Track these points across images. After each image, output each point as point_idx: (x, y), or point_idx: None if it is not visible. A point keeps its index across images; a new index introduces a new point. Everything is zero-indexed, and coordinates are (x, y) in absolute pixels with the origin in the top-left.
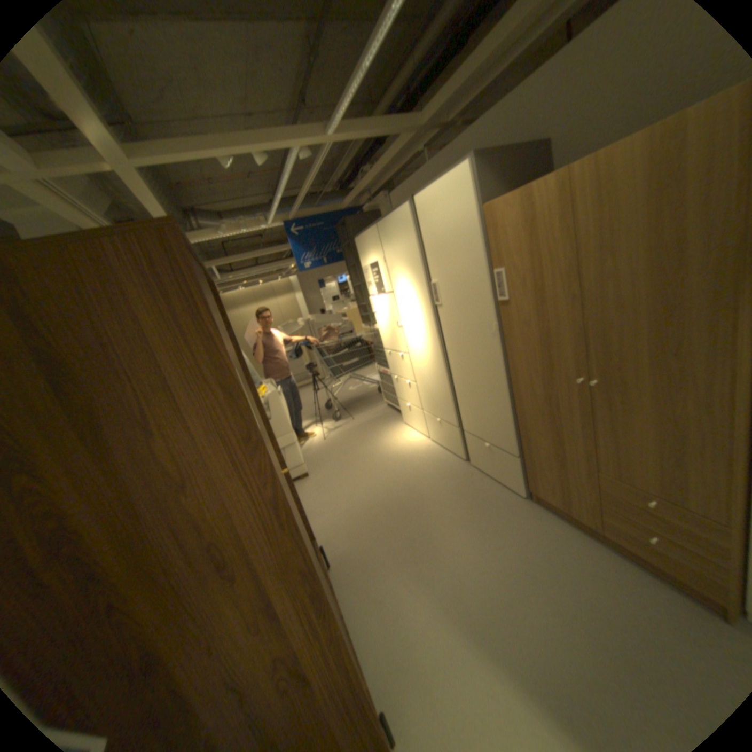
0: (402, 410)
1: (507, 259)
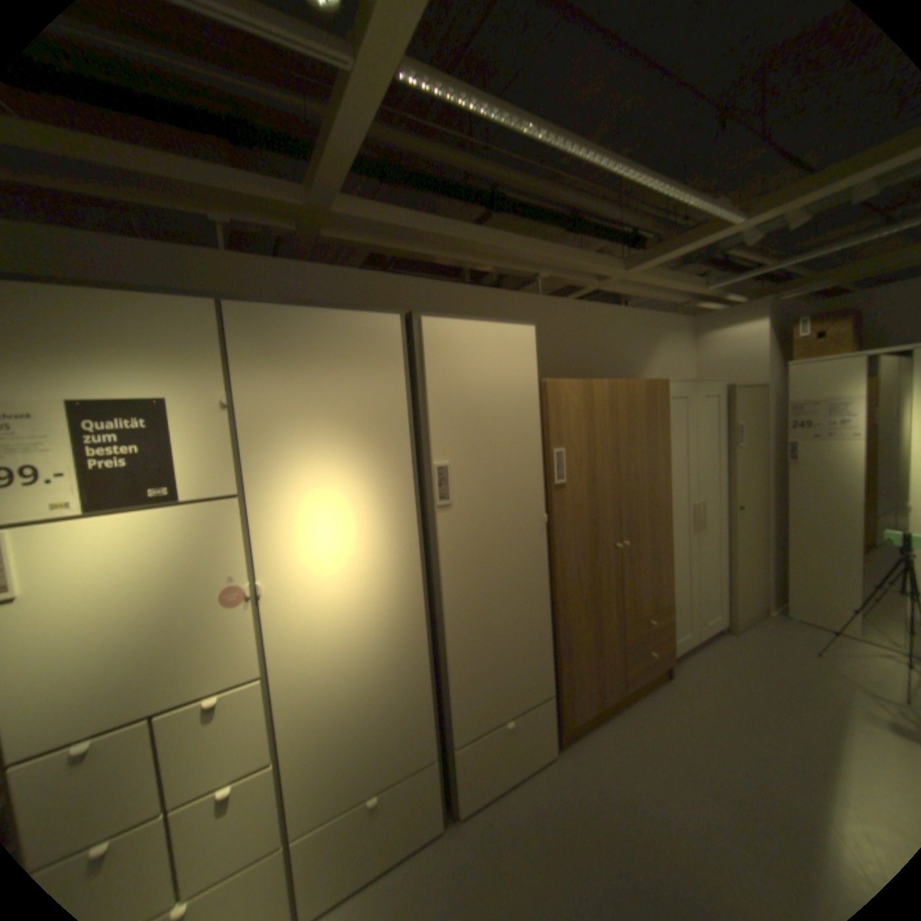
0: None
1: (567, 439)
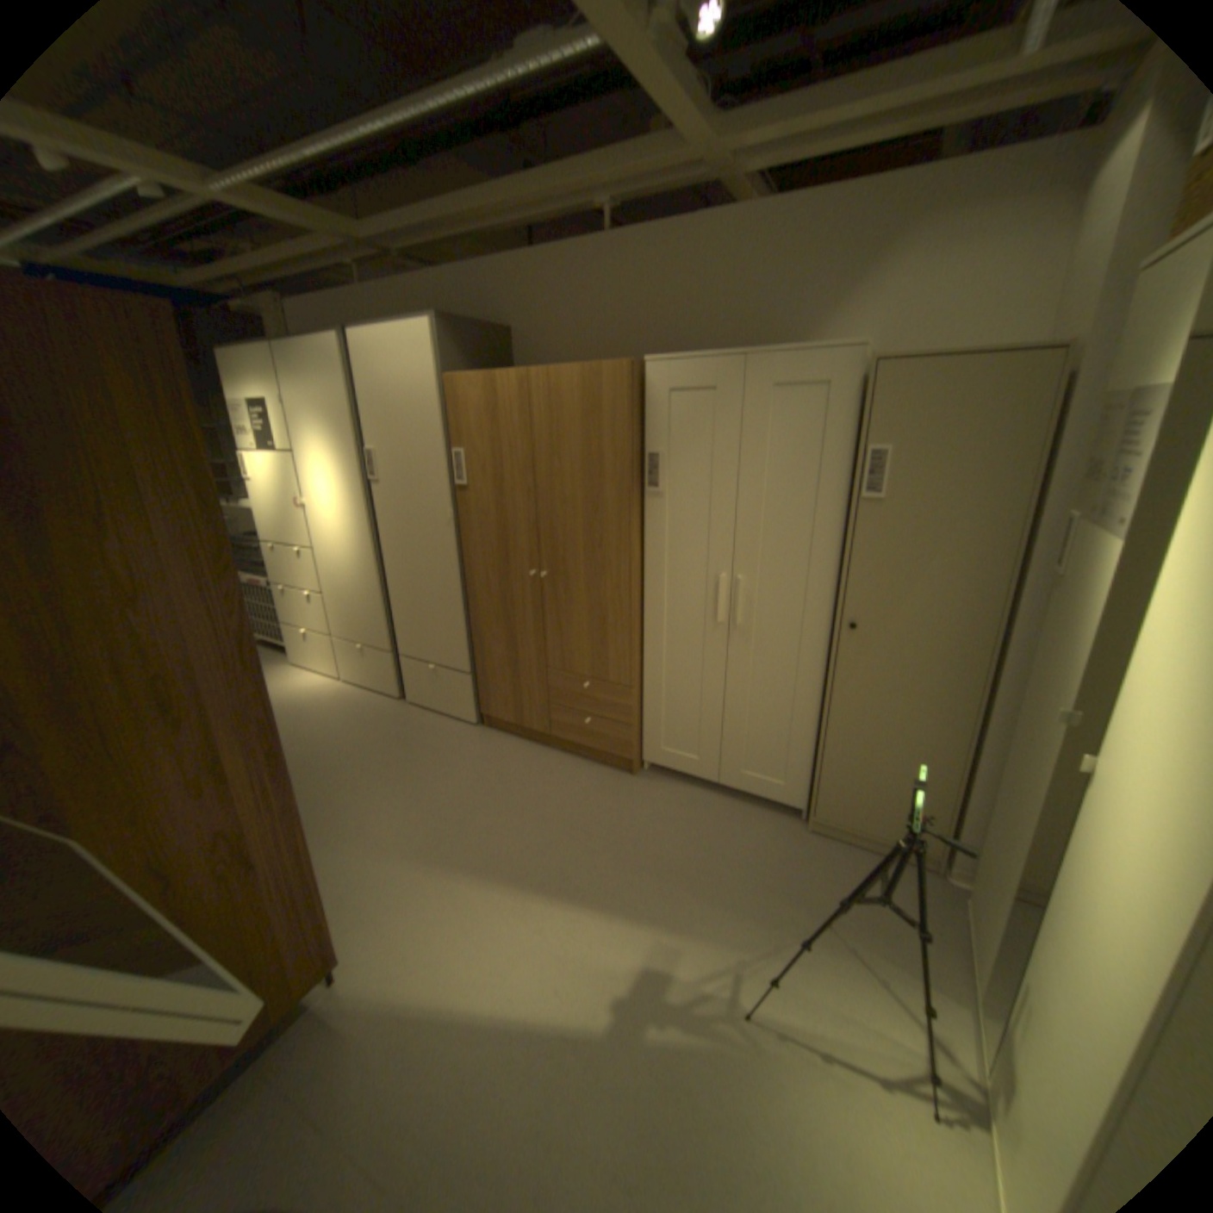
0: (288, 643)
1: (468, 441)
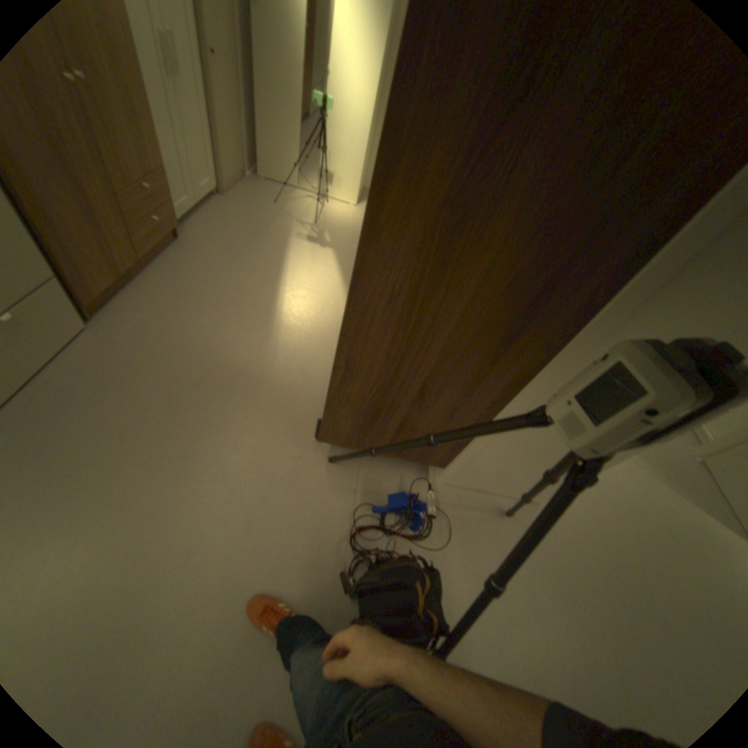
0: None
1: None
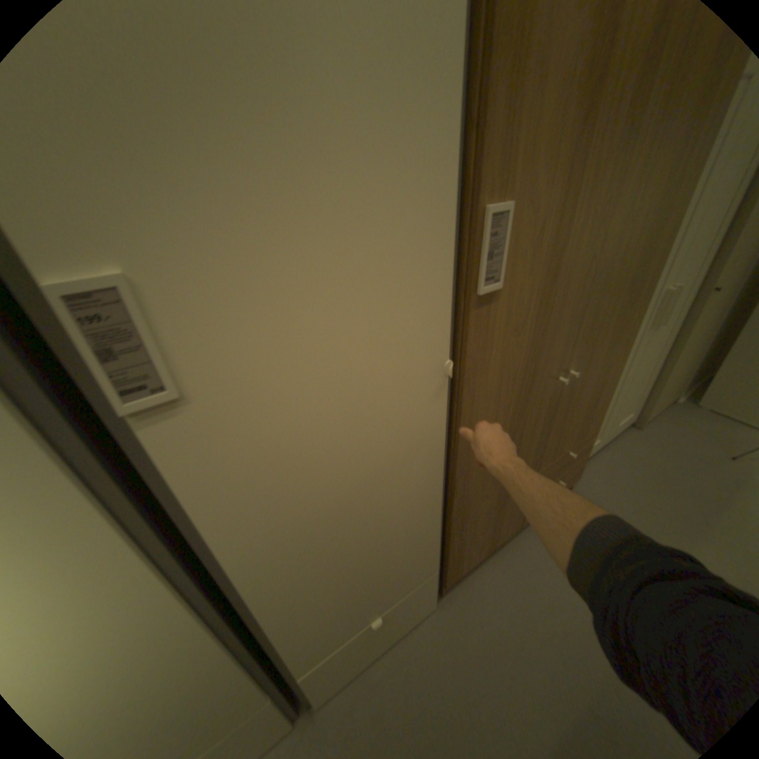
0: None
1: (523, 170)
